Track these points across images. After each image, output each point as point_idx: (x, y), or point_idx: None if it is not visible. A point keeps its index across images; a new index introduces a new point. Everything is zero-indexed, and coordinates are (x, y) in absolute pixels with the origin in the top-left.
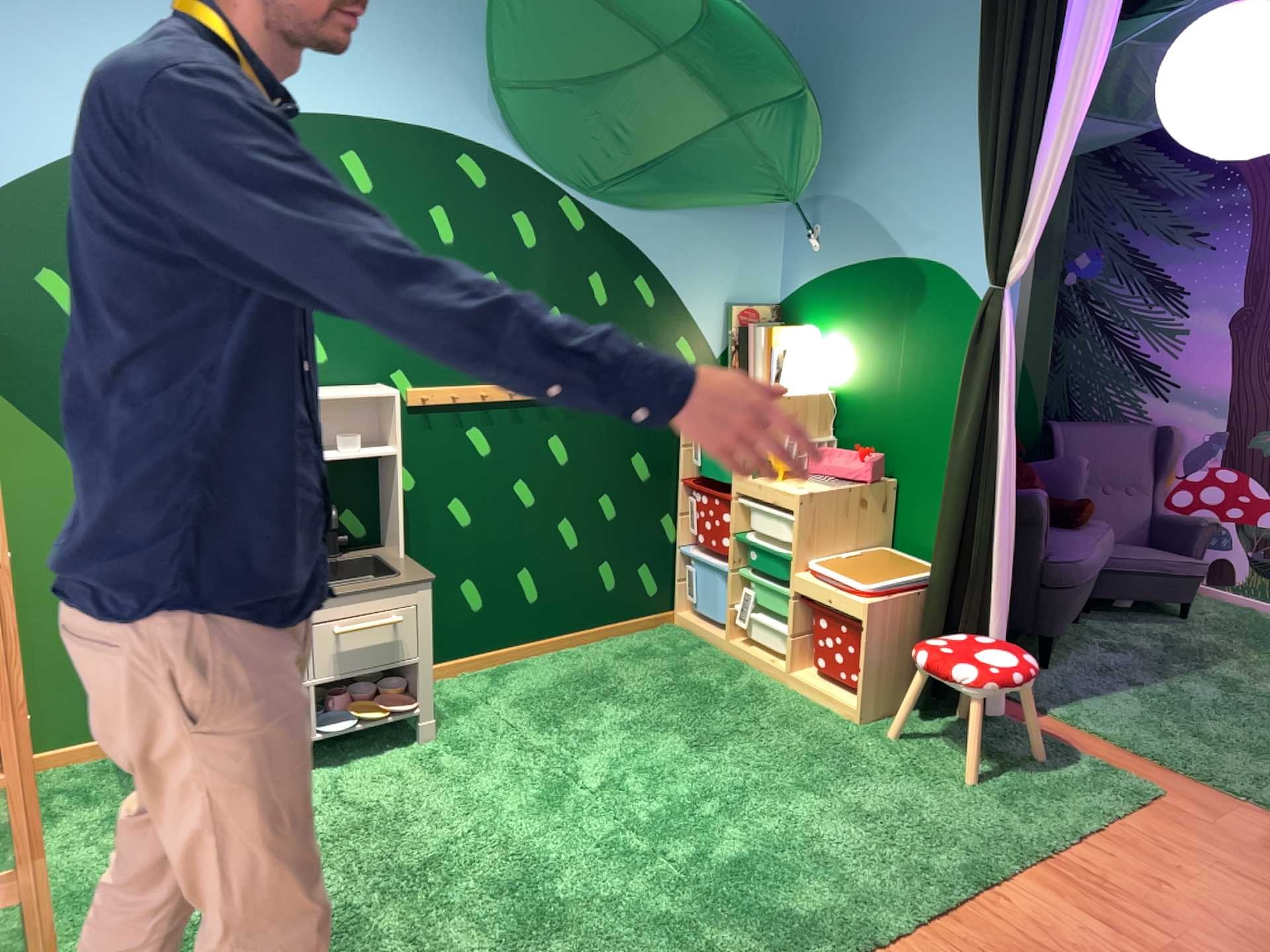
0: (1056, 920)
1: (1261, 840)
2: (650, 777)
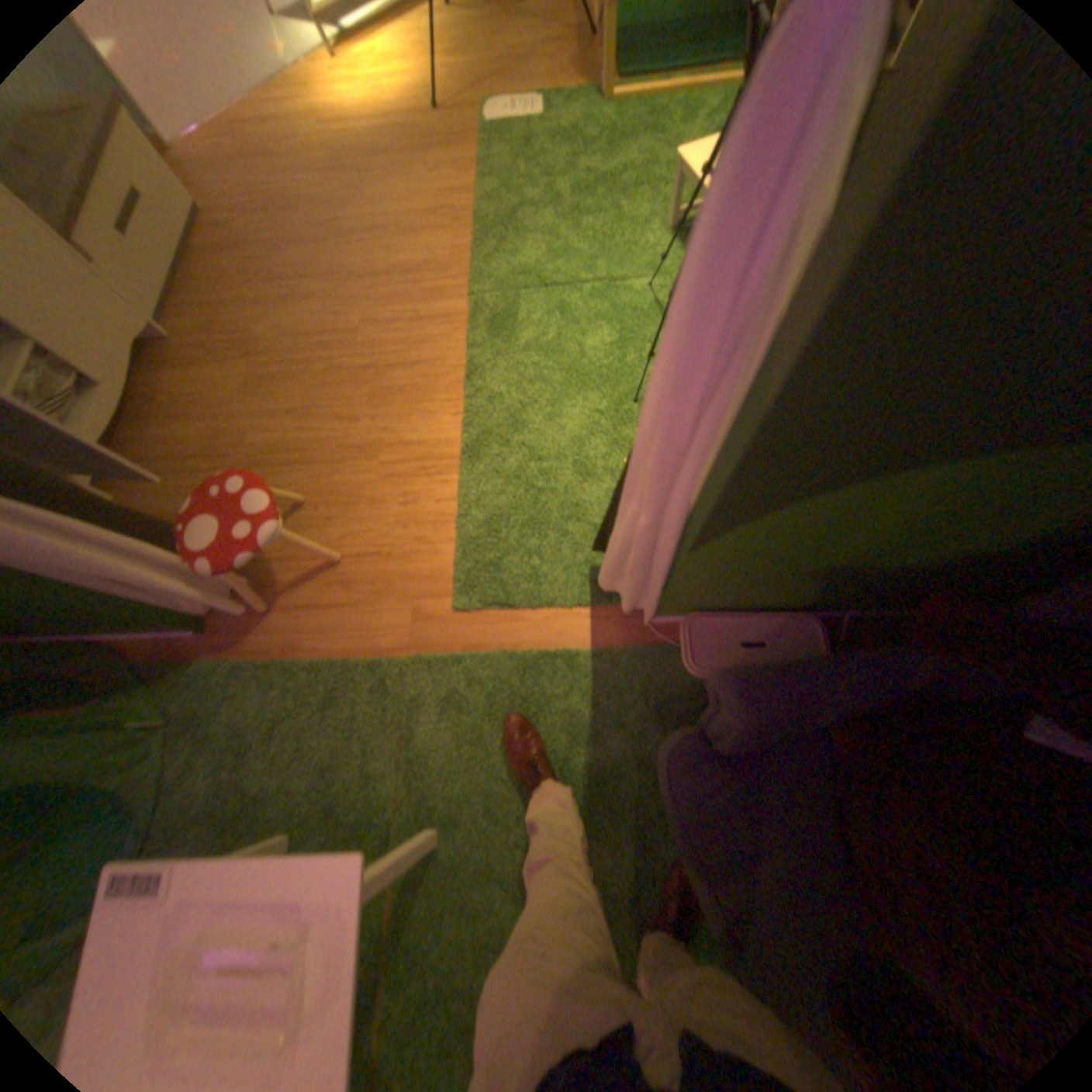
0: (421, 426)
1: (375, 612)
2: (655, 315)
